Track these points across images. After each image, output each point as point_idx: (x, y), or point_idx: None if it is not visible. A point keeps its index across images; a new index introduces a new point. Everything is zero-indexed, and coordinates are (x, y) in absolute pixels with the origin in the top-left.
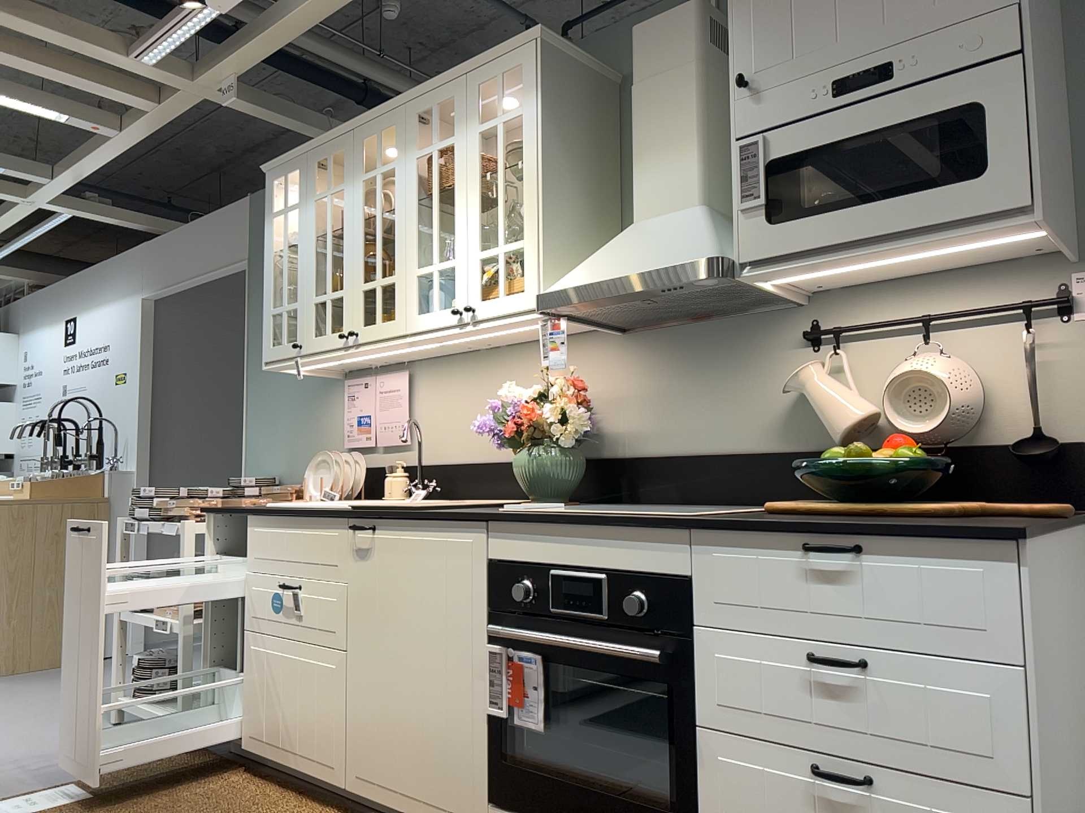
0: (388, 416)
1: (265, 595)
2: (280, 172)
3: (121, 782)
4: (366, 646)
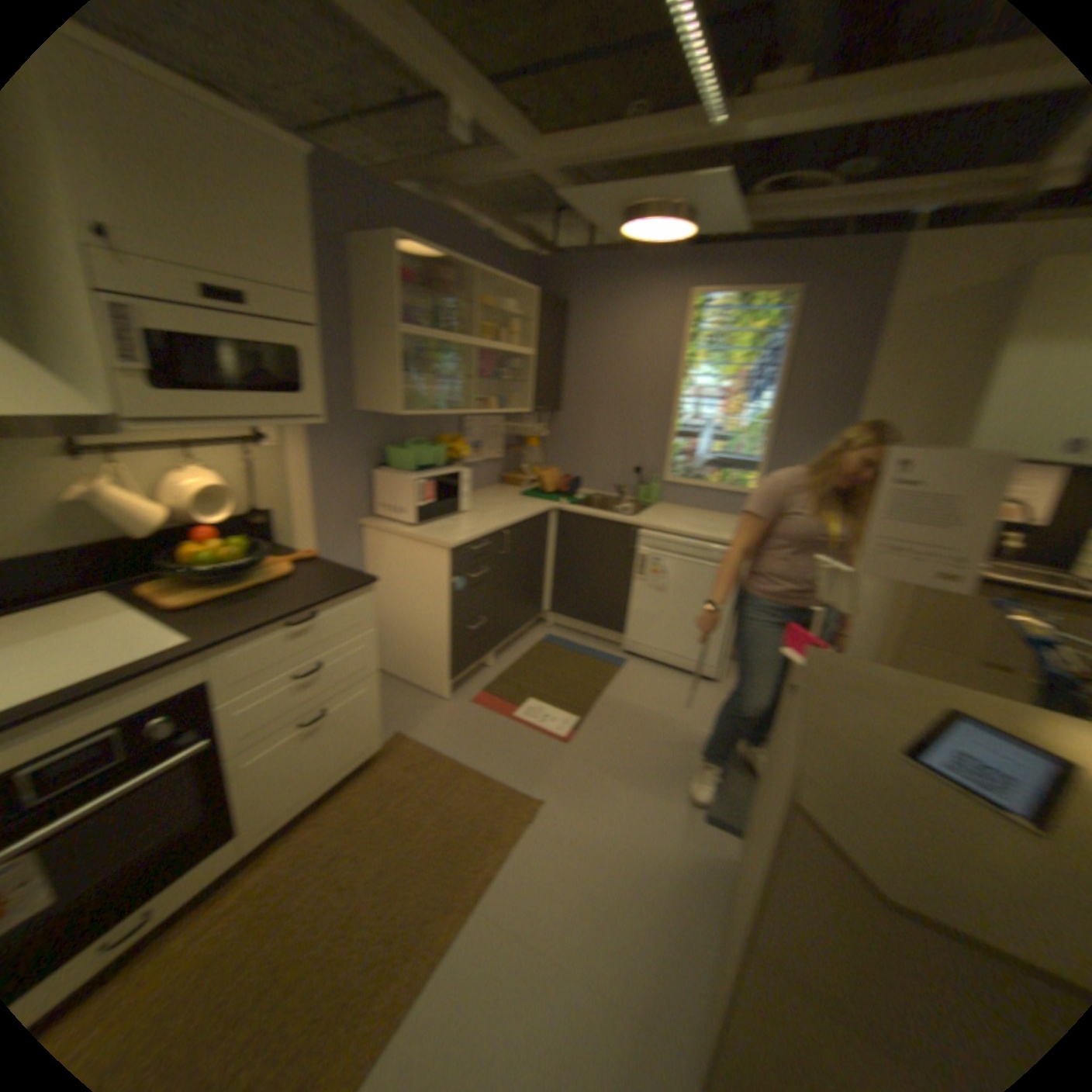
0: None
1: None
2: None
3: None
4: None
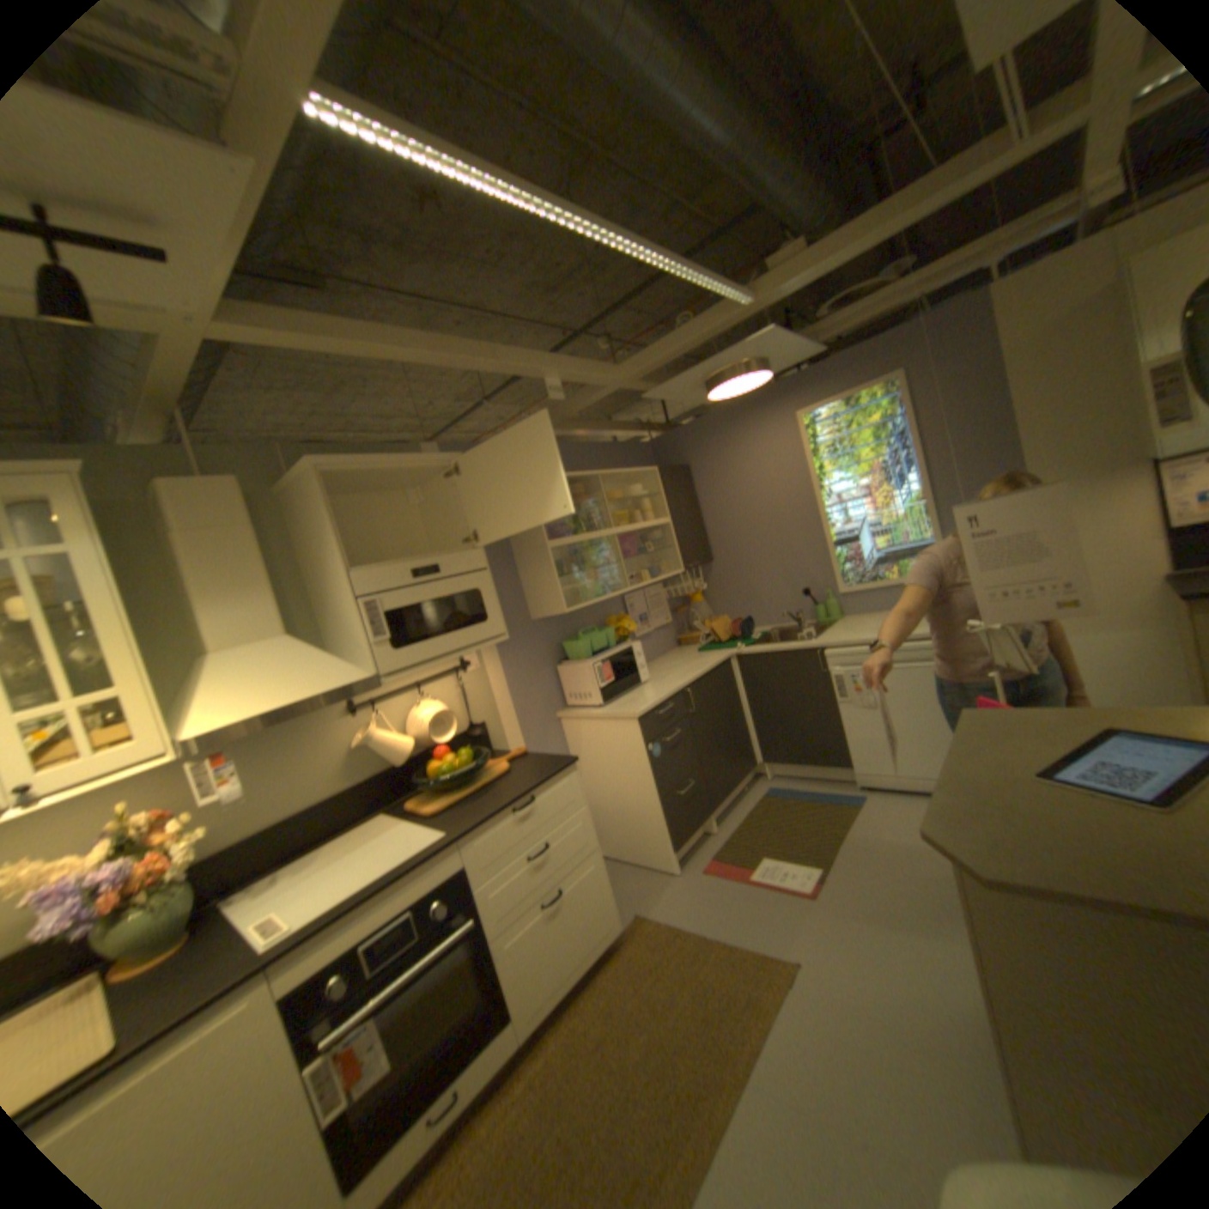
0: None
1: None
2: None
3: None
4: None
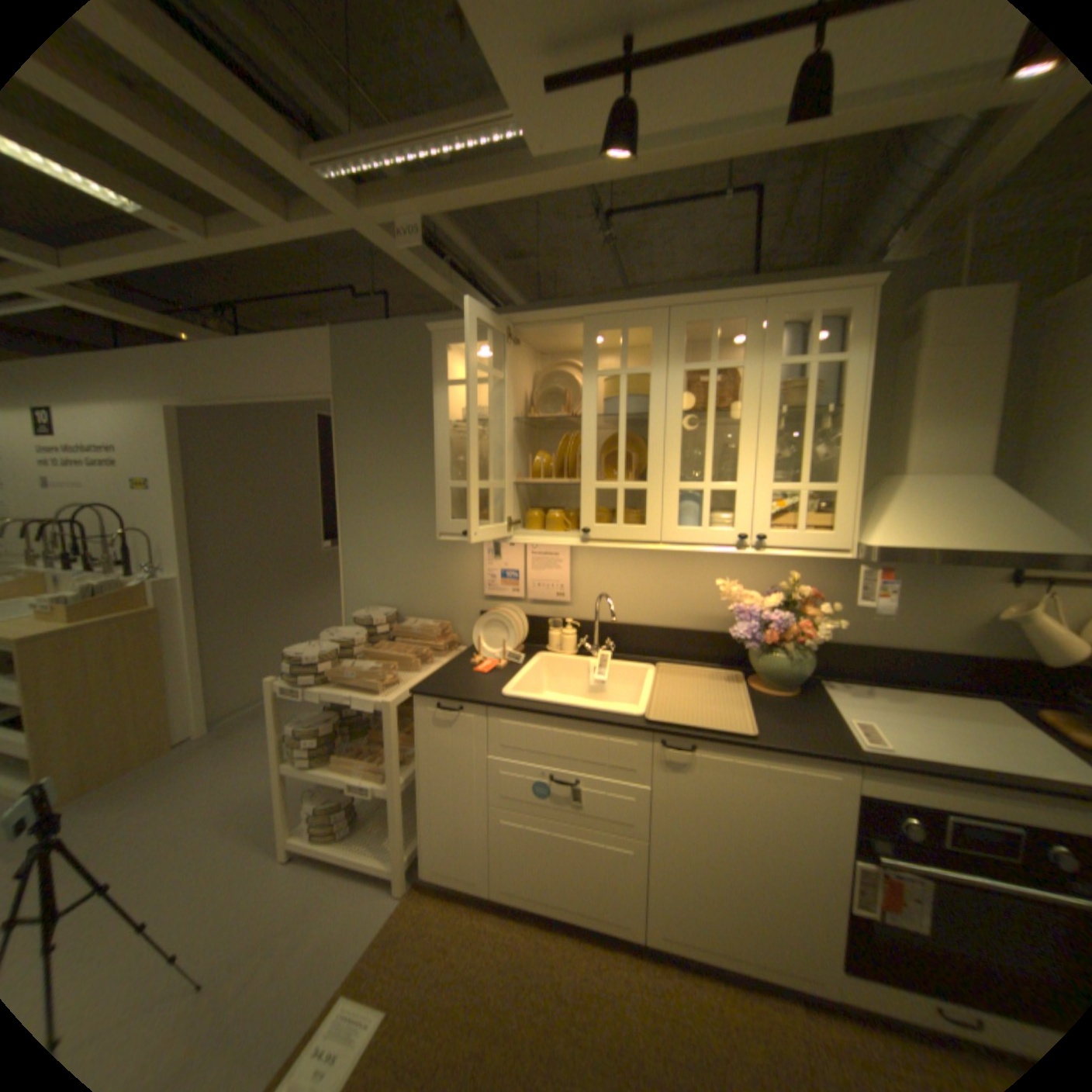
0: (545, 576)
1: (522, 782)
2: (457, 336)
3: (389, 975)
4: (682, 844)
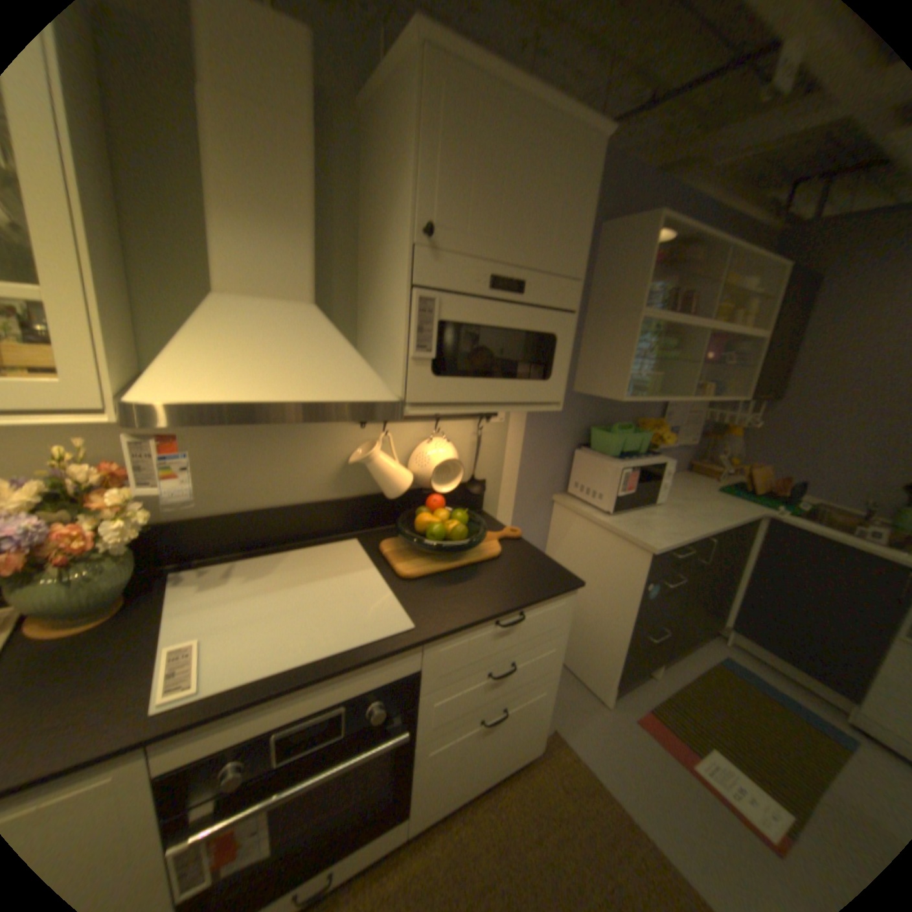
0: None
1: None
2: None
3: None
4: None
